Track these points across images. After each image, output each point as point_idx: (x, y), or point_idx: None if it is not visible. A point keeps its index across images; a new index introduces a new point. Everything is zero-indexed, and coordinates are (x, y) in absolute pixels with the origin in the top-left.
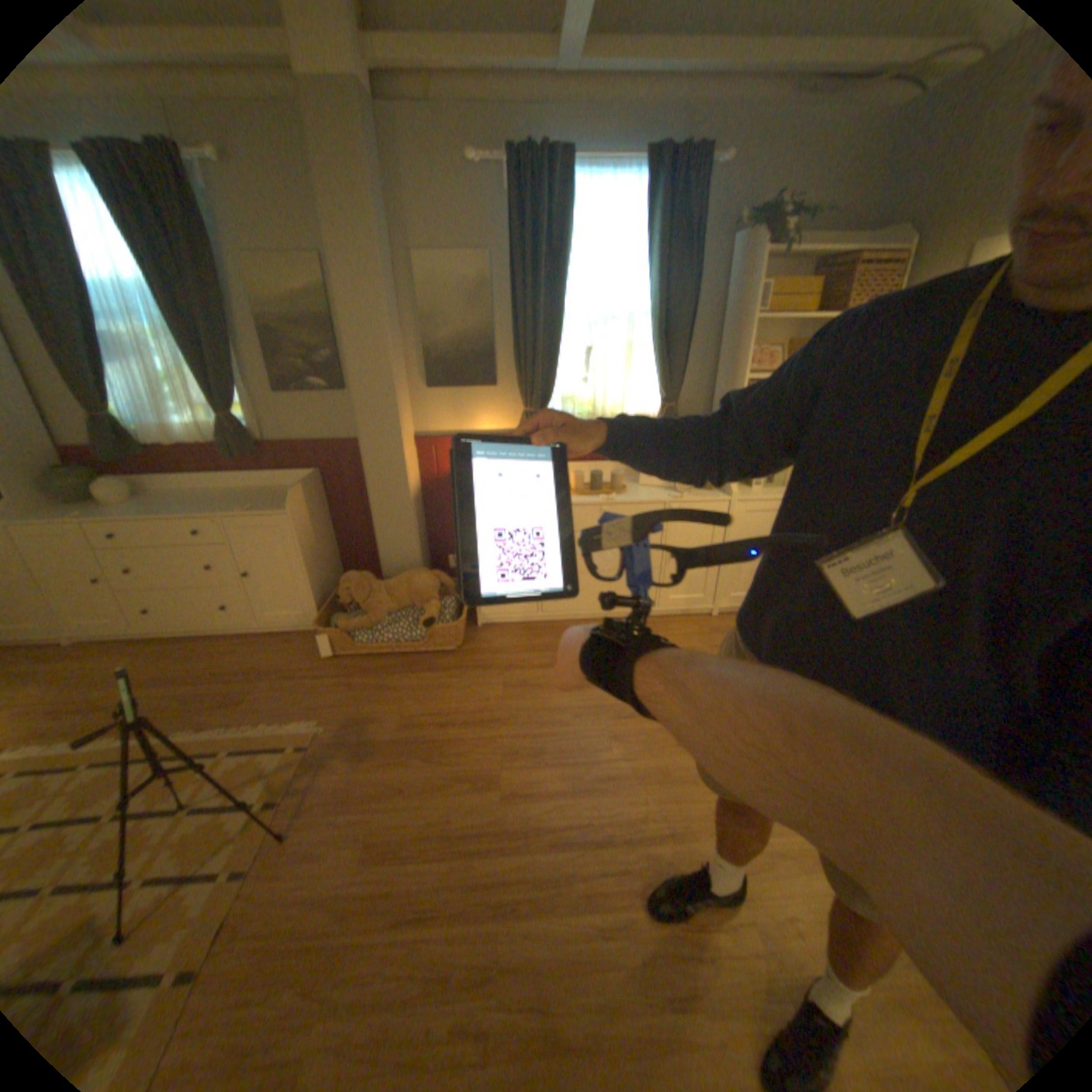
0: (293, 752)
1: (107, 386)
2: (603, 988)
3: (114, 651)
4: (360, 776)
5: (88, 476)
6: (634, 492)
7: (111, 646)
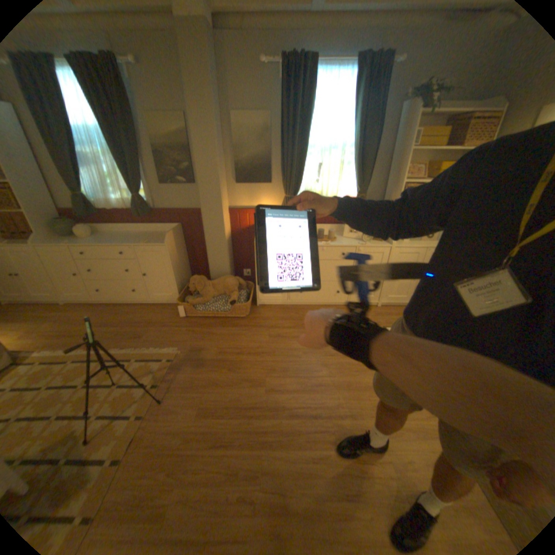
0: (166, 361)
1: (80, 179)
2: (313, 486)
3: (83, 308)
4: (197, 375)
5: (71, 223)
6: (340, 240)
7: (82, 306)
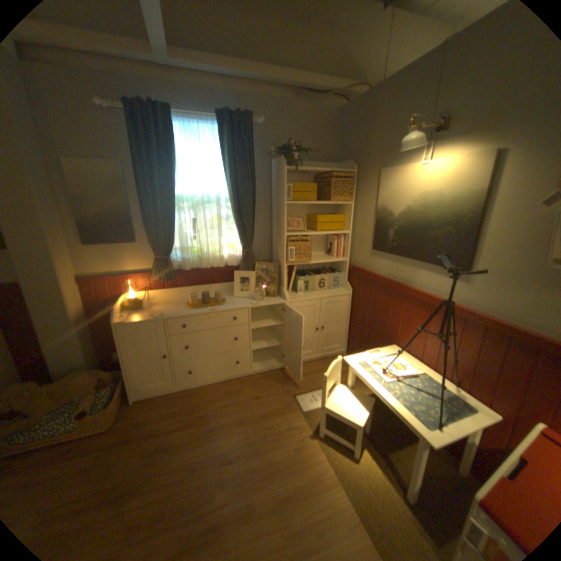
0: None
1: None
2: None
3: None
4: None
5: None
6: (231, 302)
7: None
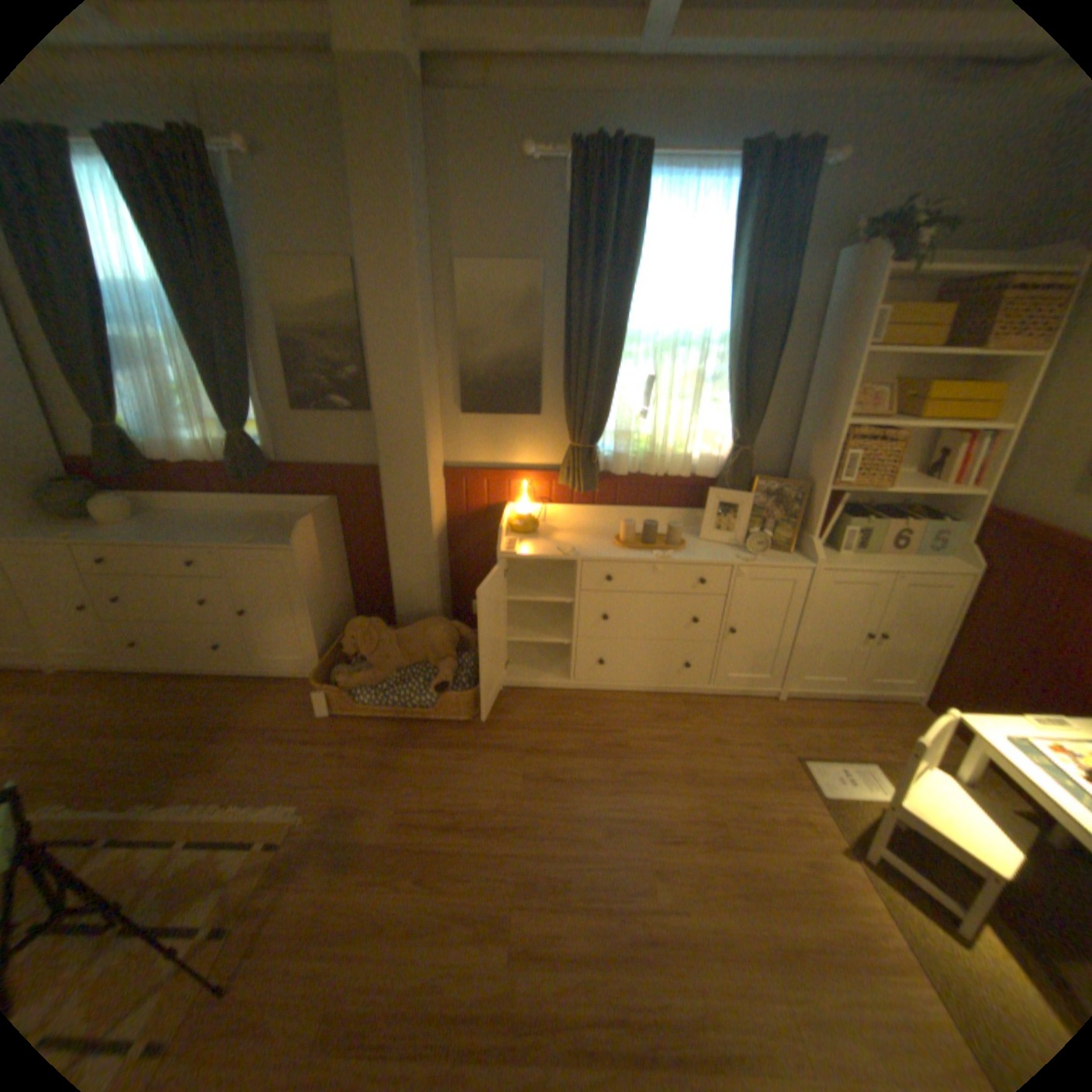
0: (262, 850)
1: (116, 394)
2: None
3: (98, 684)
4: (335, 898)
5: (89, 491)
6: (695, 548)
7: (96, 677)
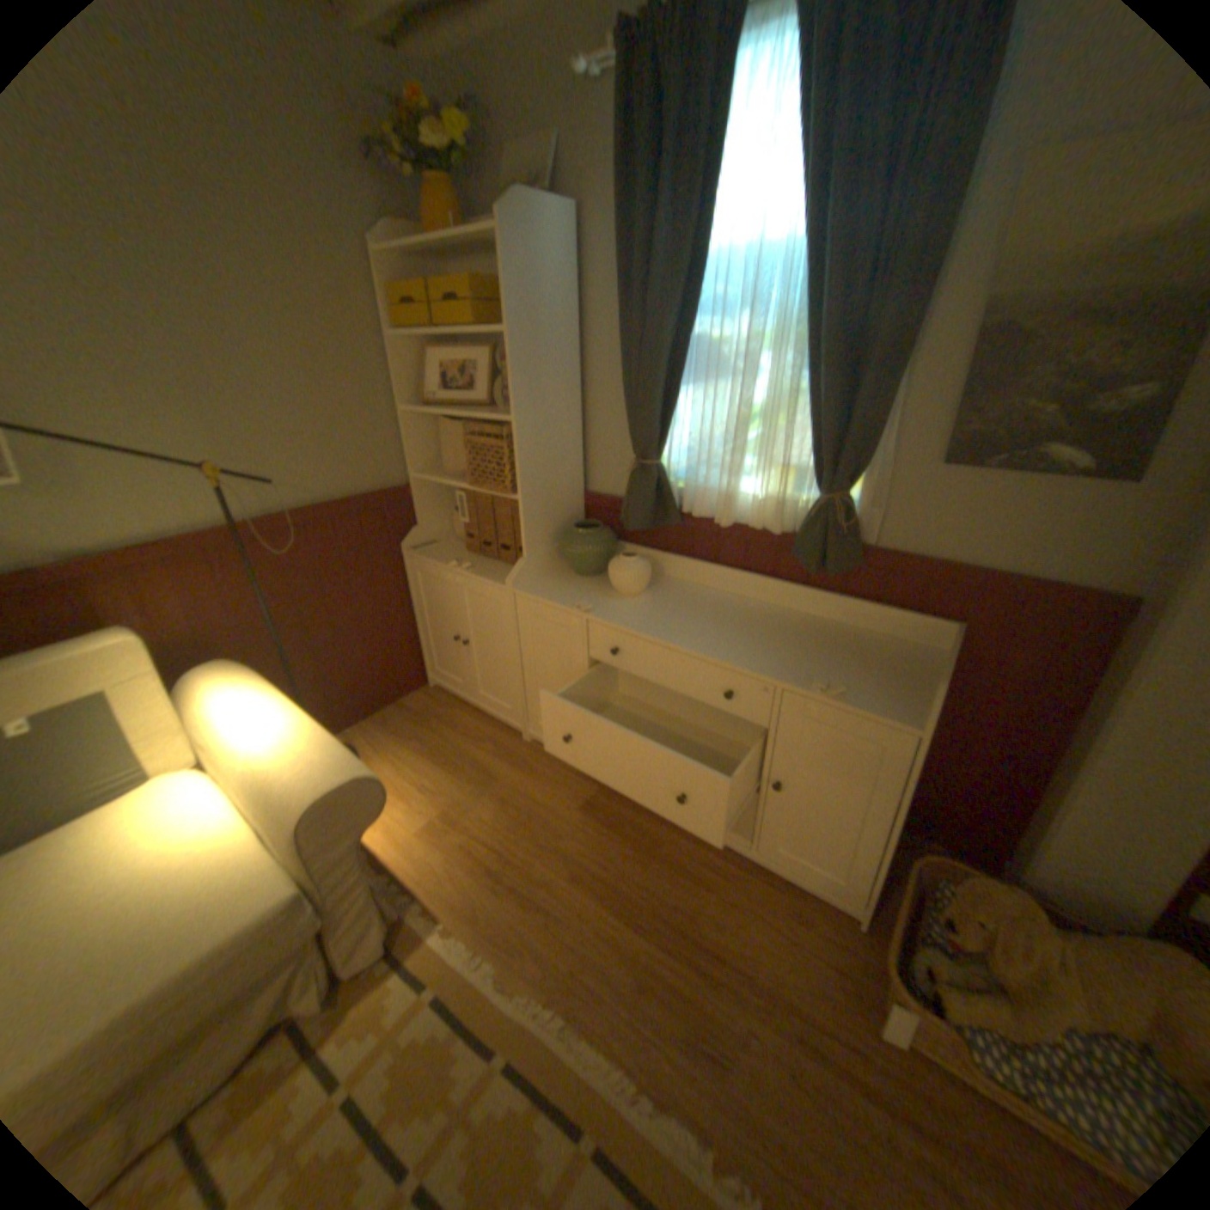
0: None
1: (676, 419)
2: None
3: (569, 779)
4: None
5: (611, 543)
6: None
7: (567, 766)
